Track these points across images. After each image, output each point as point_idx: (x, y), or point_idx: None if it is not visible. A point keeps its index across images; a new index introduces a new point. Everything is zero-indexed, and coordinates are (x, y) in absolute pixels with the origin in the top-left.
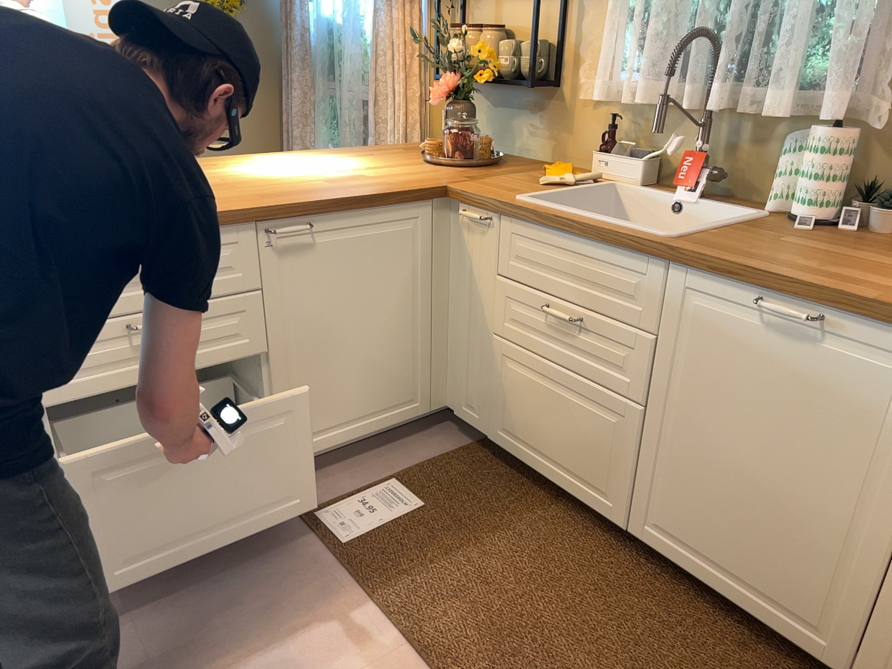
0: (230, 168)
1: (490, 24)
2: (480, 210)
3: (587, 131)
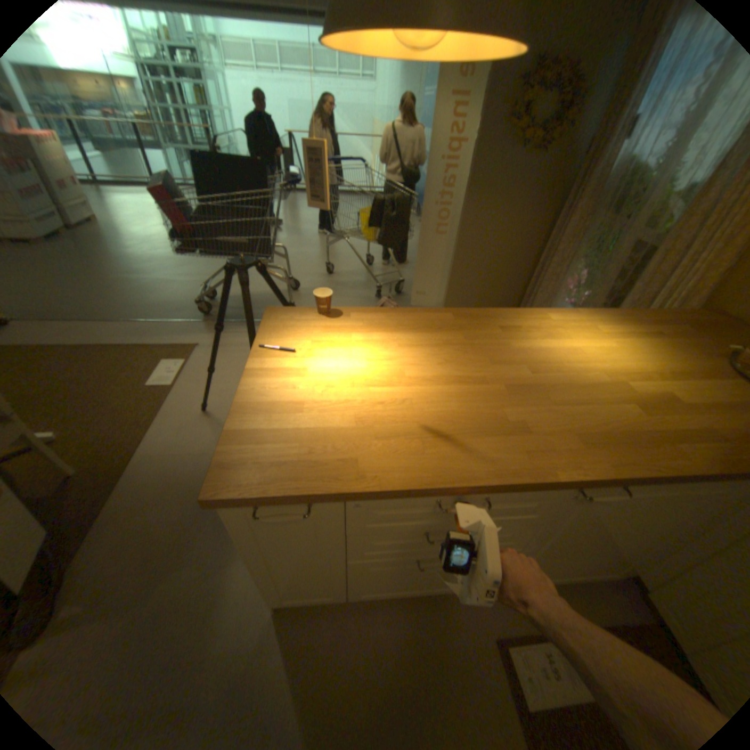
0: (532, 336)
1: None
2: None
3: None
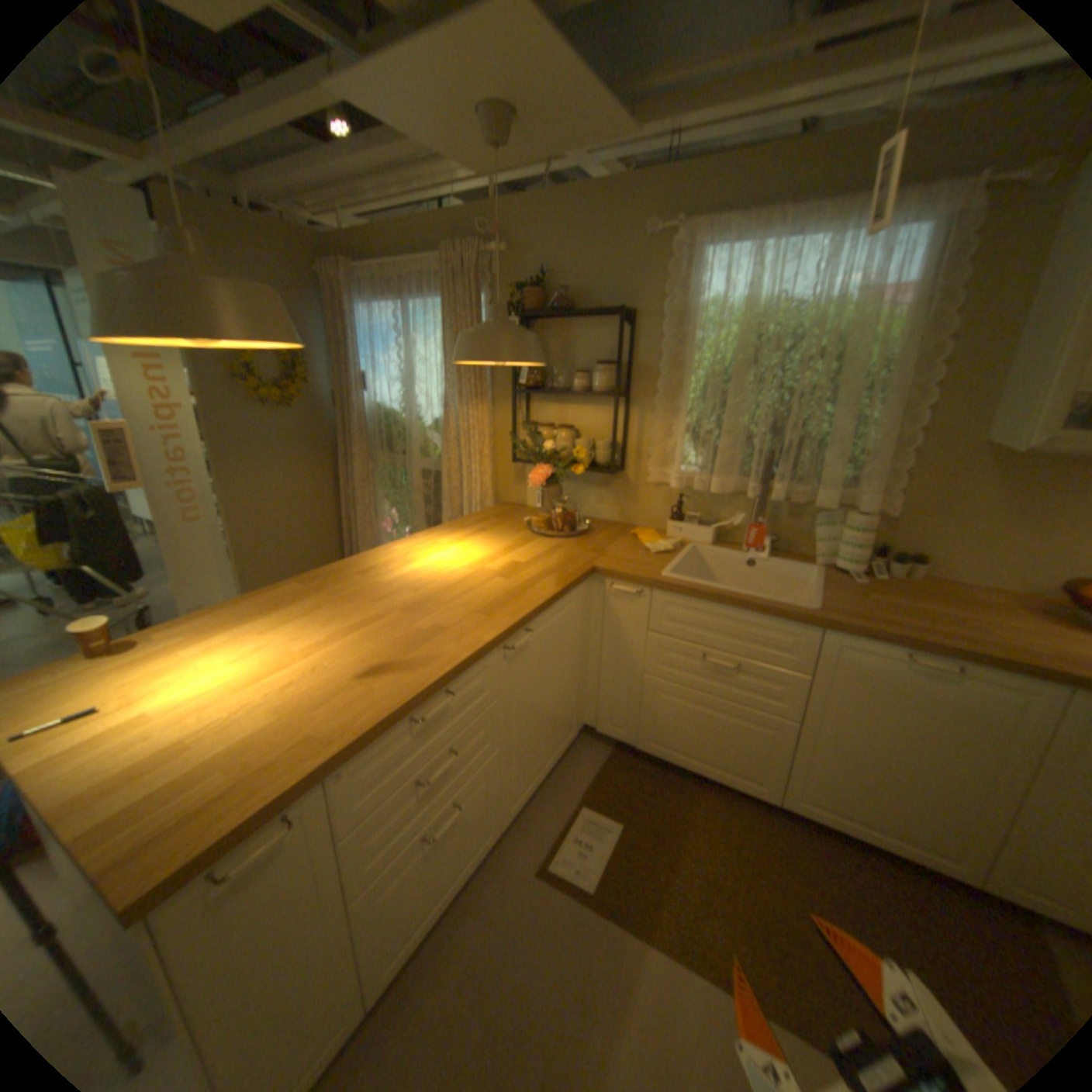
0: (392, 569)
1: (554, 421)
2: (629, 584)
3: (651, 501)
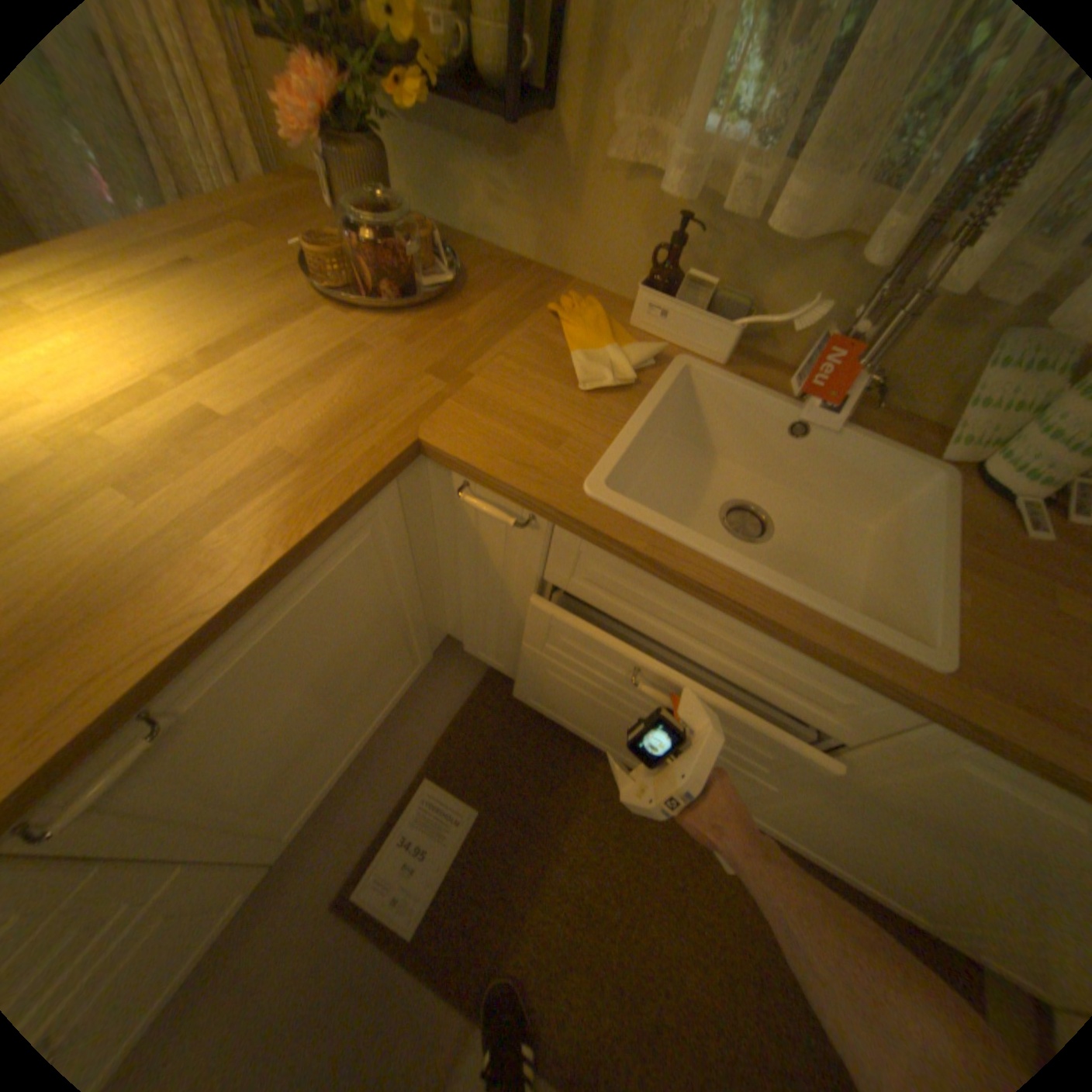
0: None
1: None
2: (506, 497)
3: (615, 216)
